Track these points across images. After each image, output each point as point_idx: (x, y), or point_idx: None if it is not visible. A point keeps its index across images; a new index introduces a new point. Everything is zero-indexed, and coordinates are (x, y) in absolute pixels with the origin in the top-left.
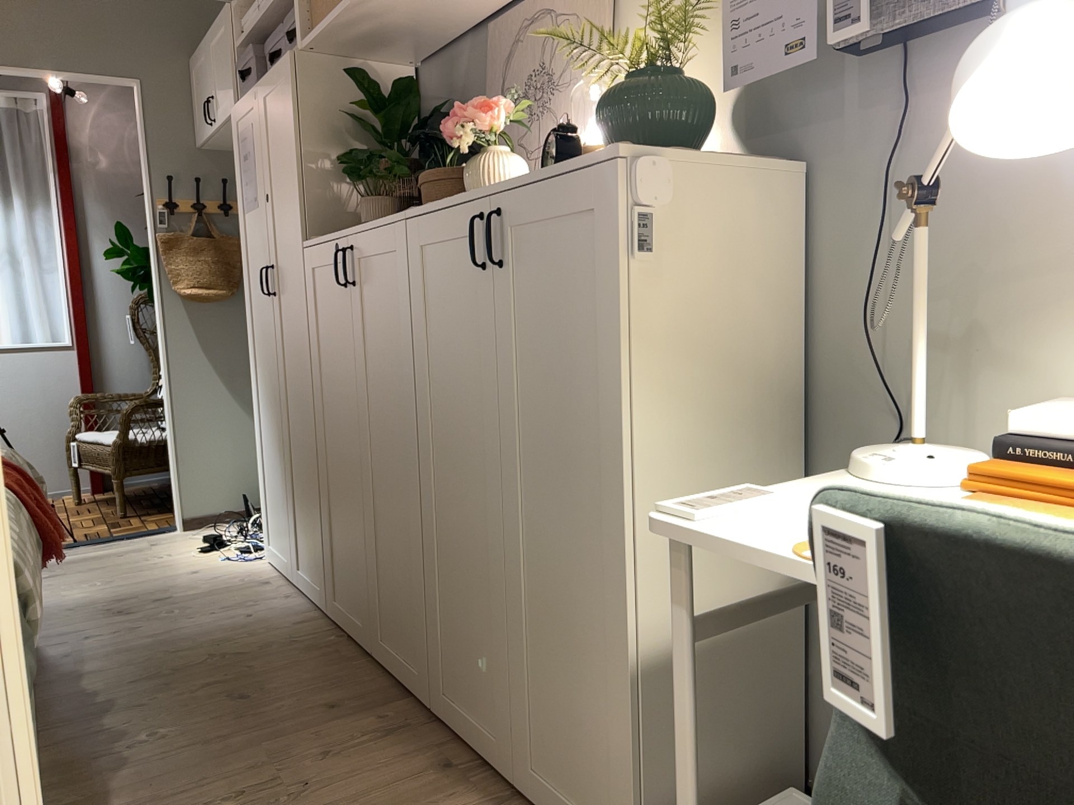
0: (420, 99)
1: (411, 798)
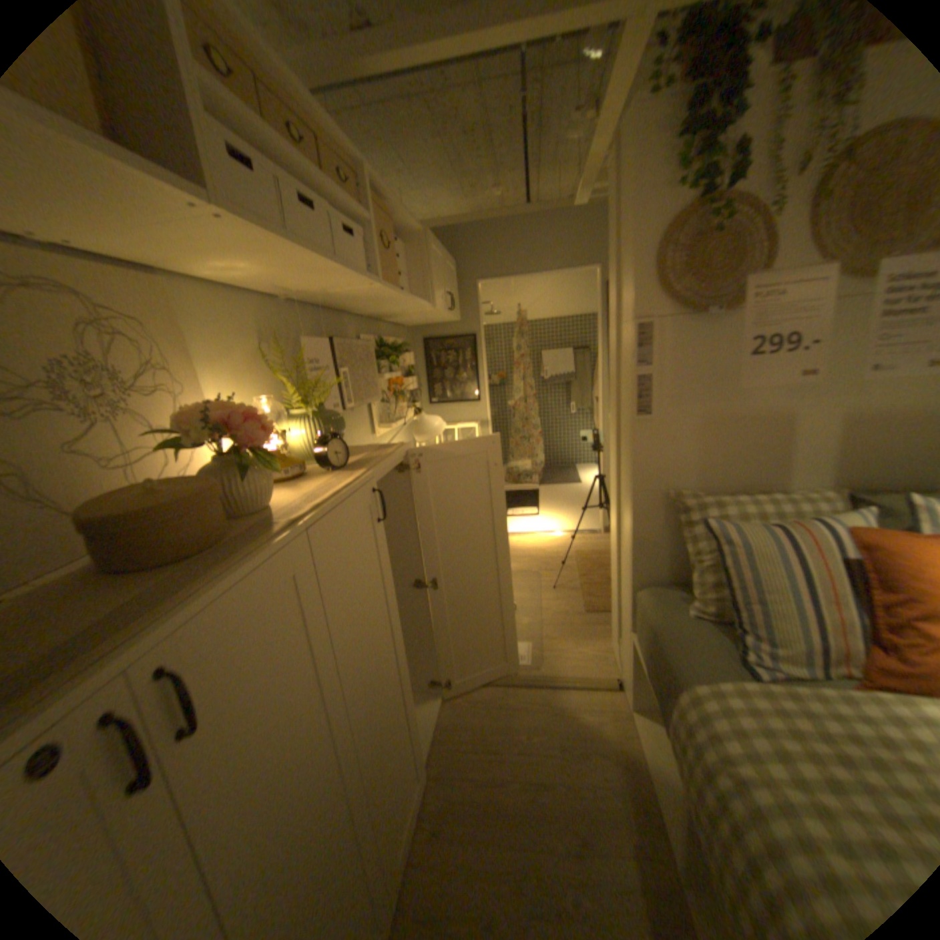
0: None
1: (463, 820)
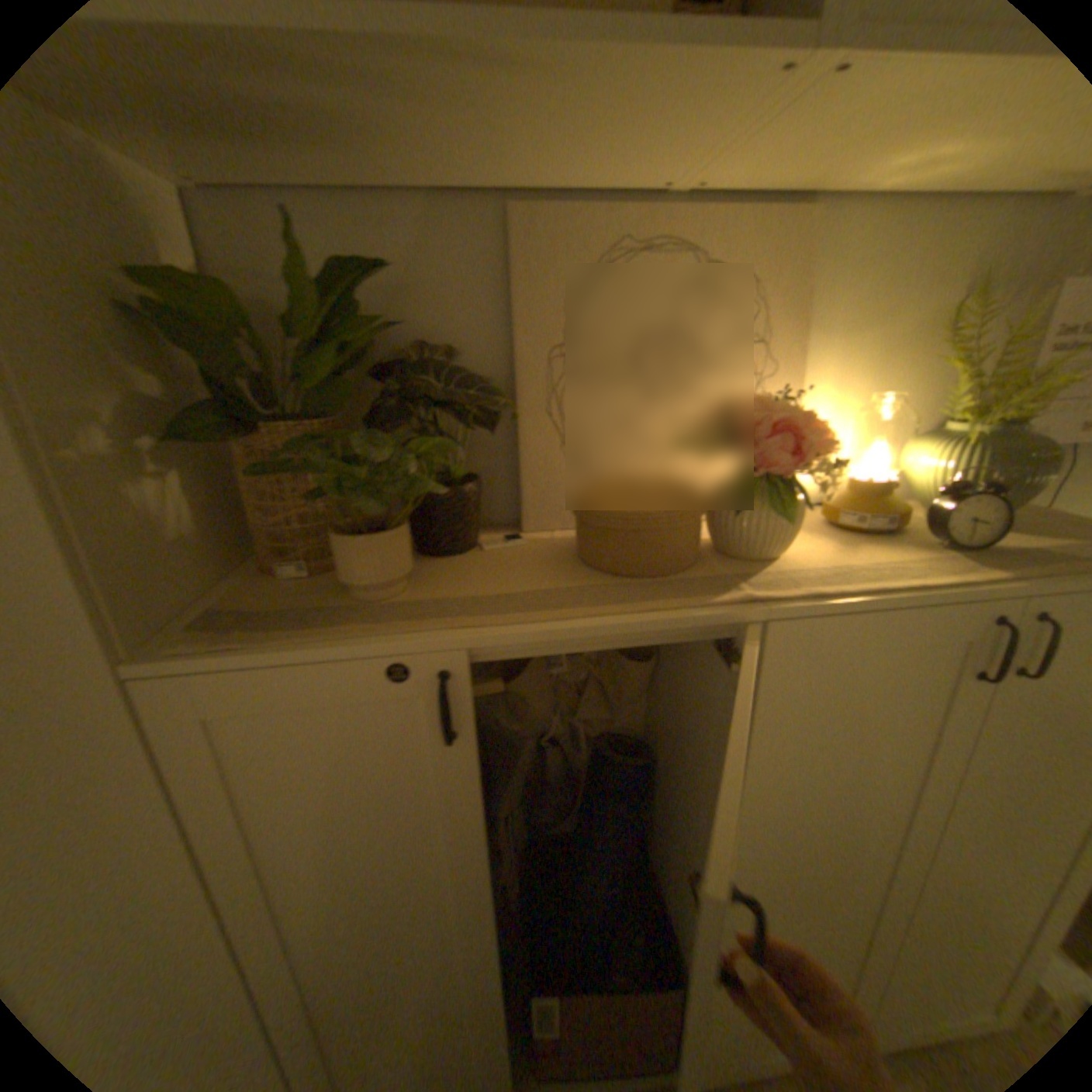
0: (207, 263)
1: None
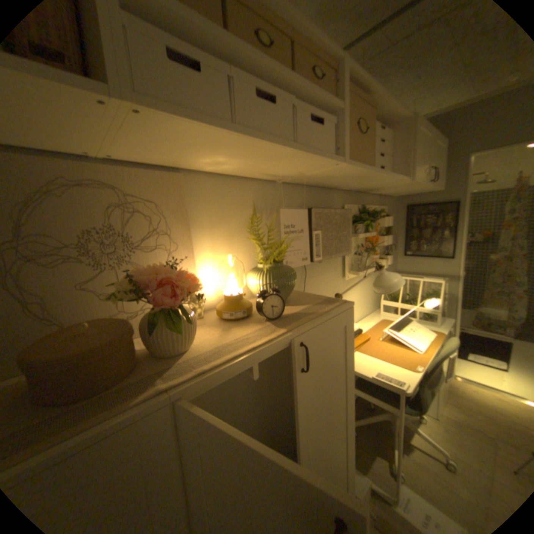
0: None
1: None
